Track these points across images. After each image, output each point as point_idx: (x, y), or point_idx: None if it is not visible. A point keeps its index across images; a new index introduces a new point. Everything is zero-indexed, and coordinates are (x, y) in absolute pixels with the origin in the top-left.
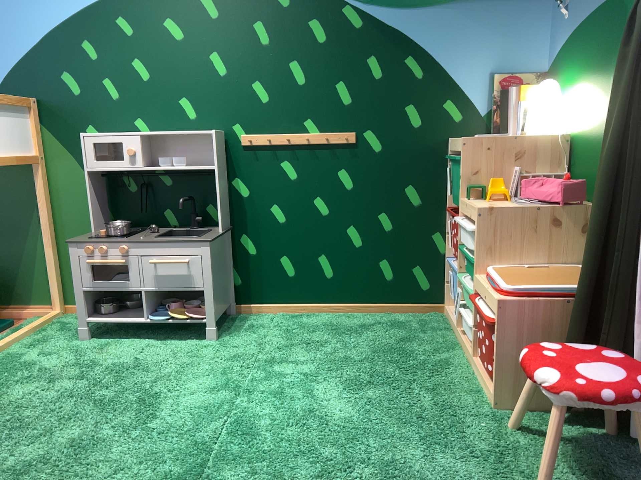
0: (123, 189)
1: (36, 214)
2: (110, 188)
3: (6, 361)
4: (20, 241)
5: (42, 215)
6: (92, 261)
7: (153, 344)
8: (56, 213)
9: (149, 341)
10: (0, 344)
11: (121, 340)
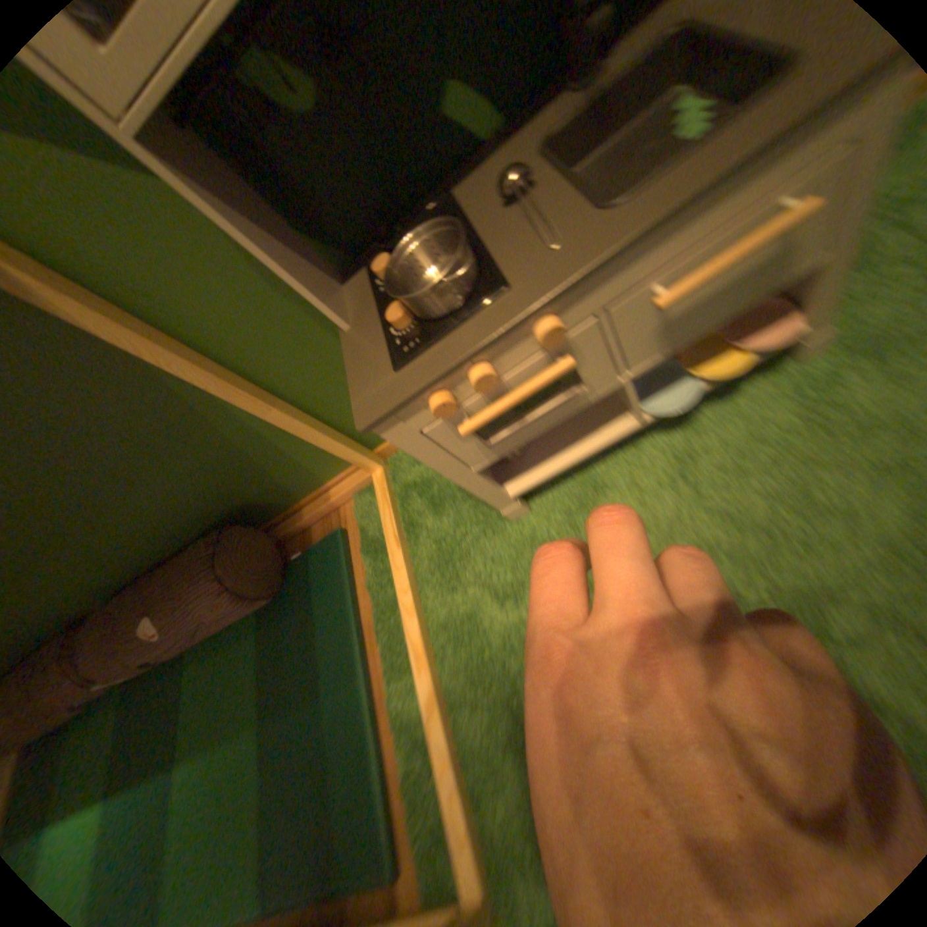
0: (283, 120)
1: (162, 374)
2: (241, 155)
3: (470, 652)
4: (206, 433)
5: (182, 371)
6: (482, 424)
7: (681, 444)
8: (198, 340)
9: (654, 438)
10: (412, 618)
11: (589, 471)
